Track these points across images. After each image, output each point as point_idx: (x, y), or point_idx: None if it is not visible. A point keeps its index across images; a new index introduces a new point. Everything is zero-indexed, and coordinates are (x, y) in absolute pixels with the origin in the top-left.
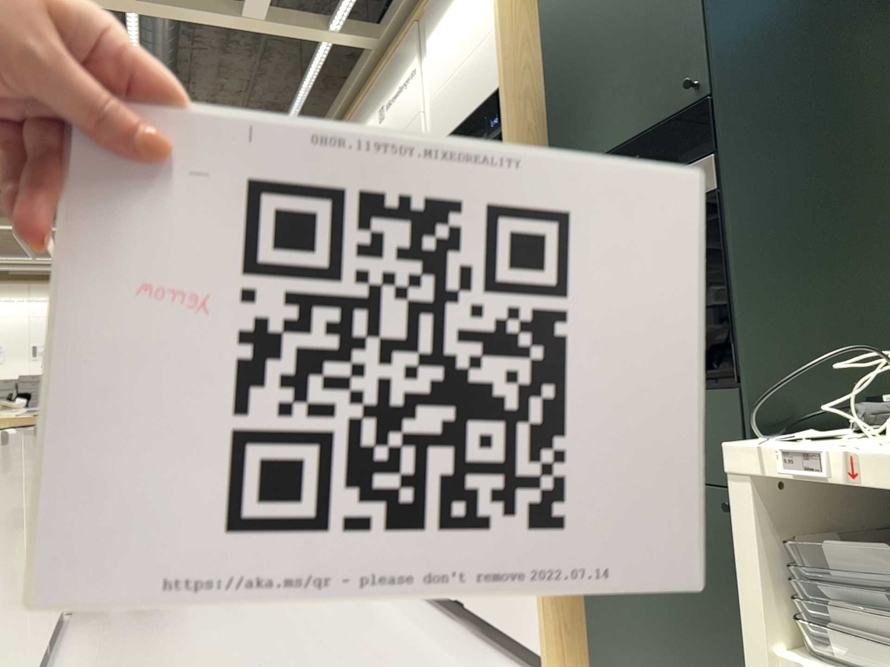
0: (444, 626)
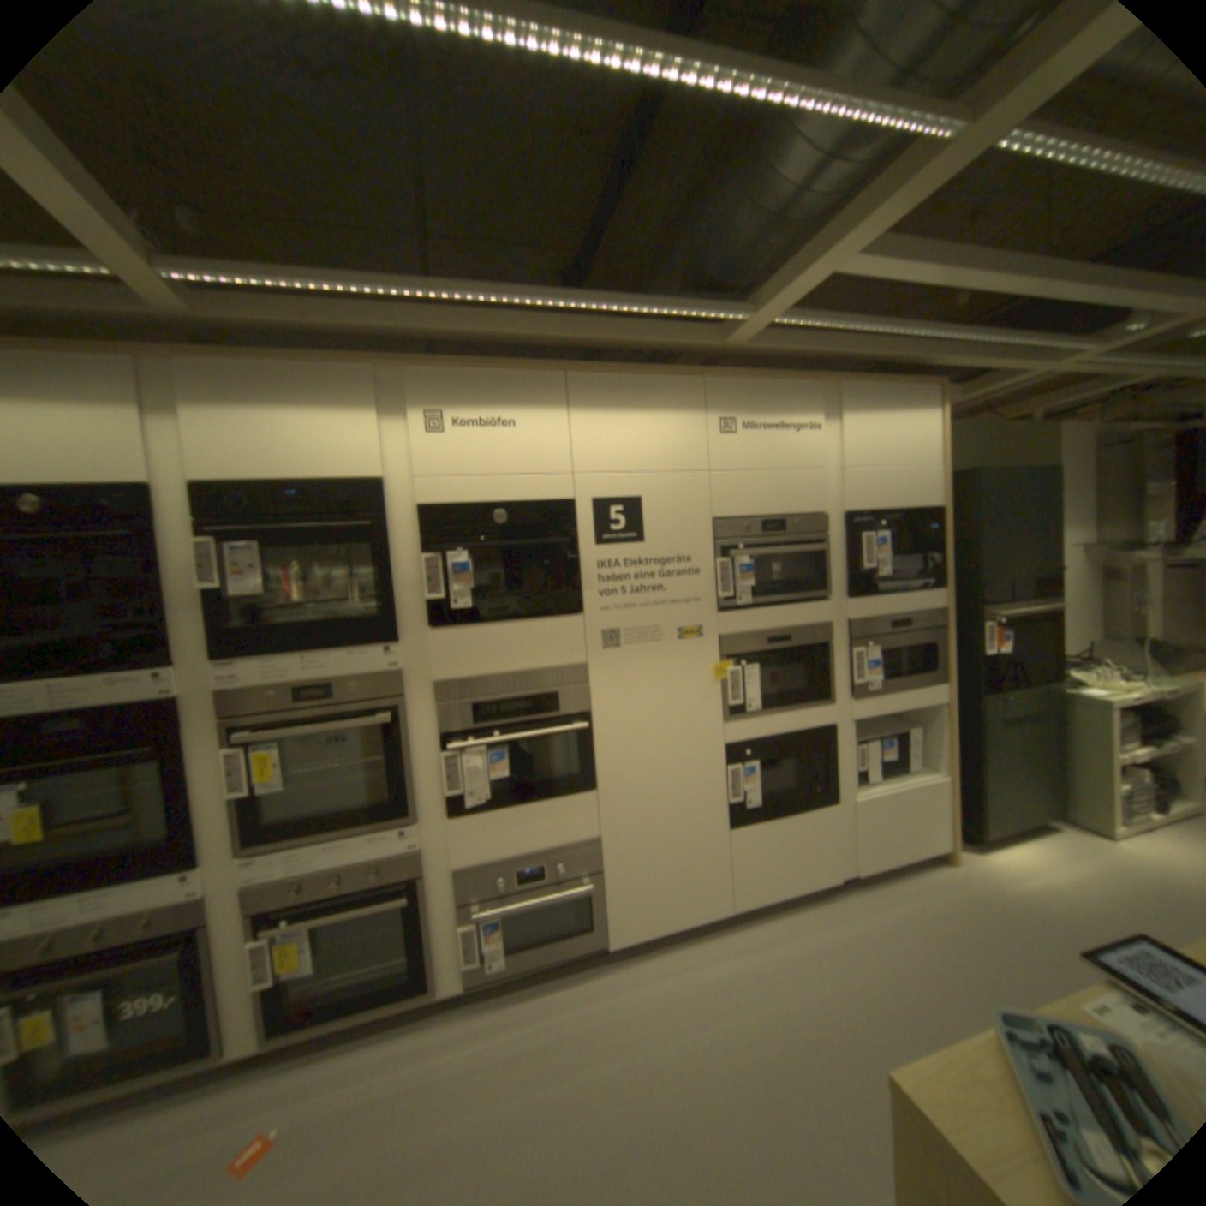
0: (845, 909)
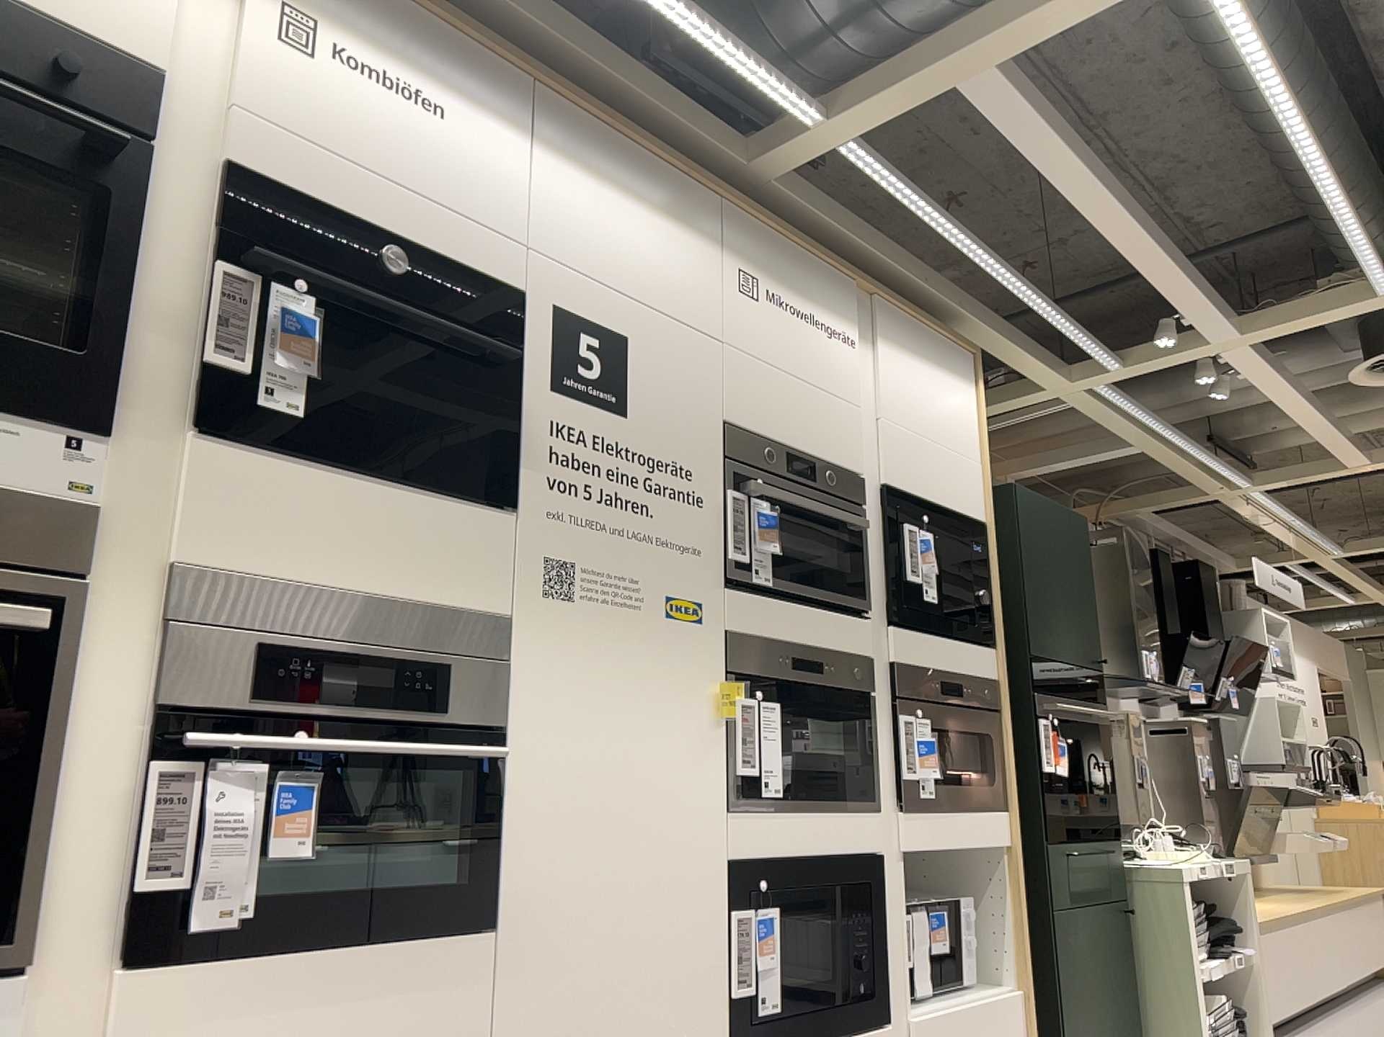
0: None
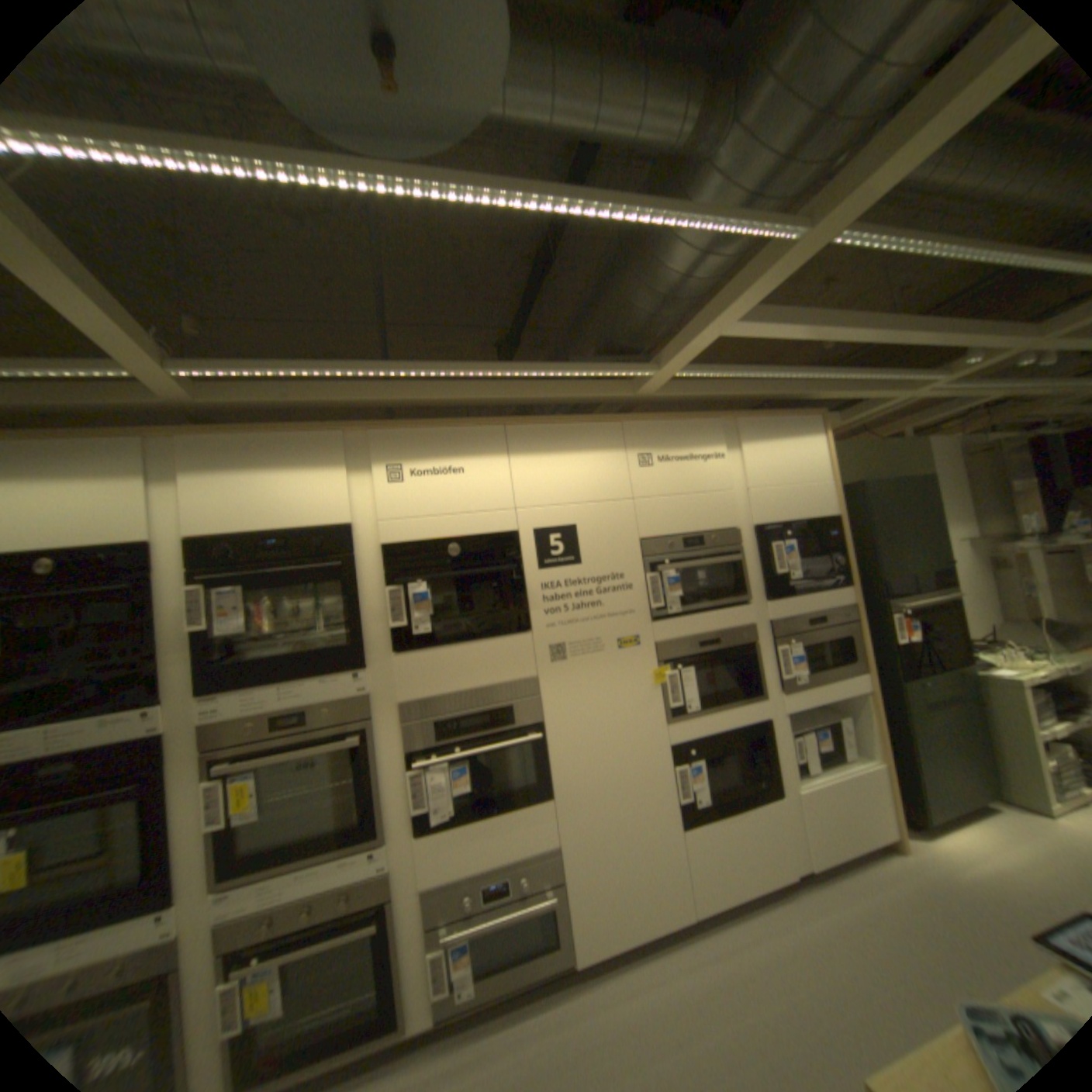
0: (804, 908)
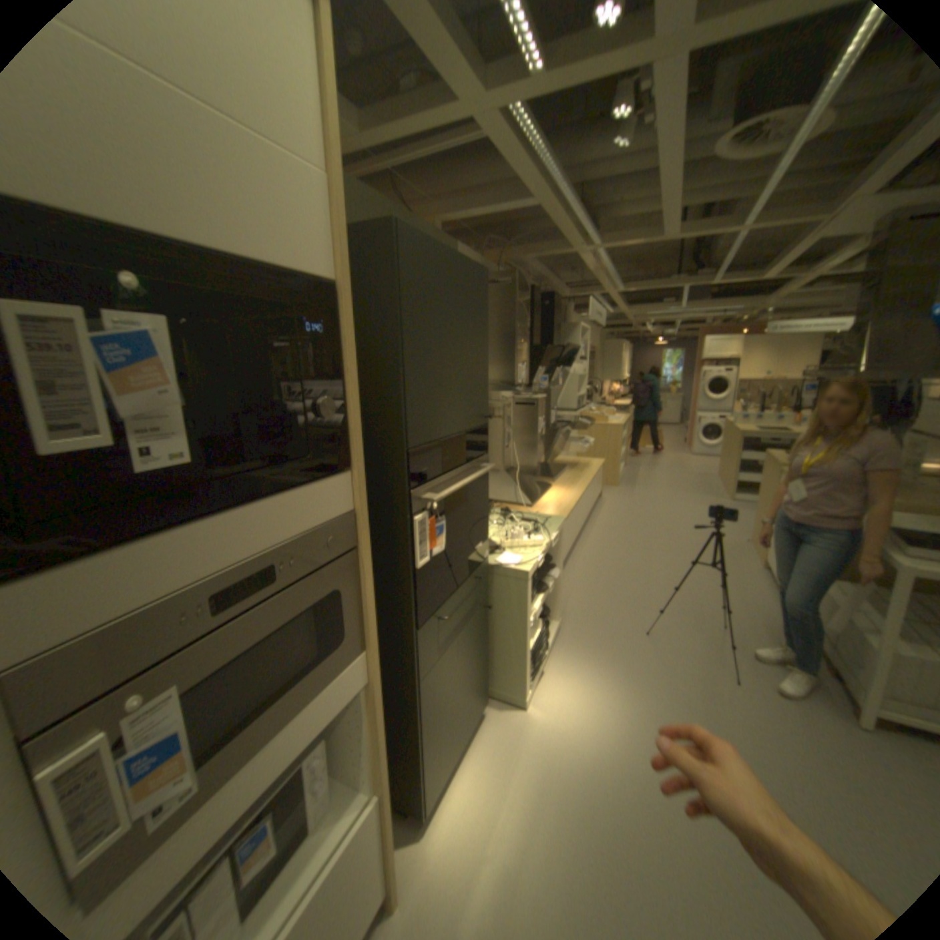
0: None
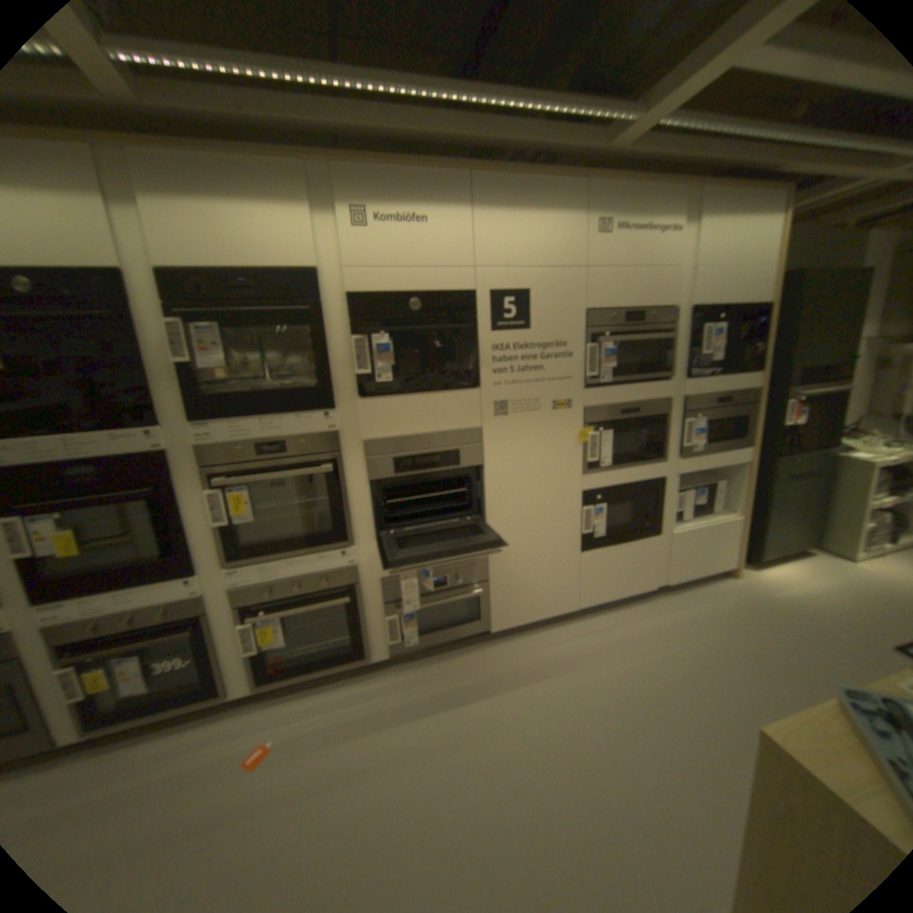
0: (658, 606)
